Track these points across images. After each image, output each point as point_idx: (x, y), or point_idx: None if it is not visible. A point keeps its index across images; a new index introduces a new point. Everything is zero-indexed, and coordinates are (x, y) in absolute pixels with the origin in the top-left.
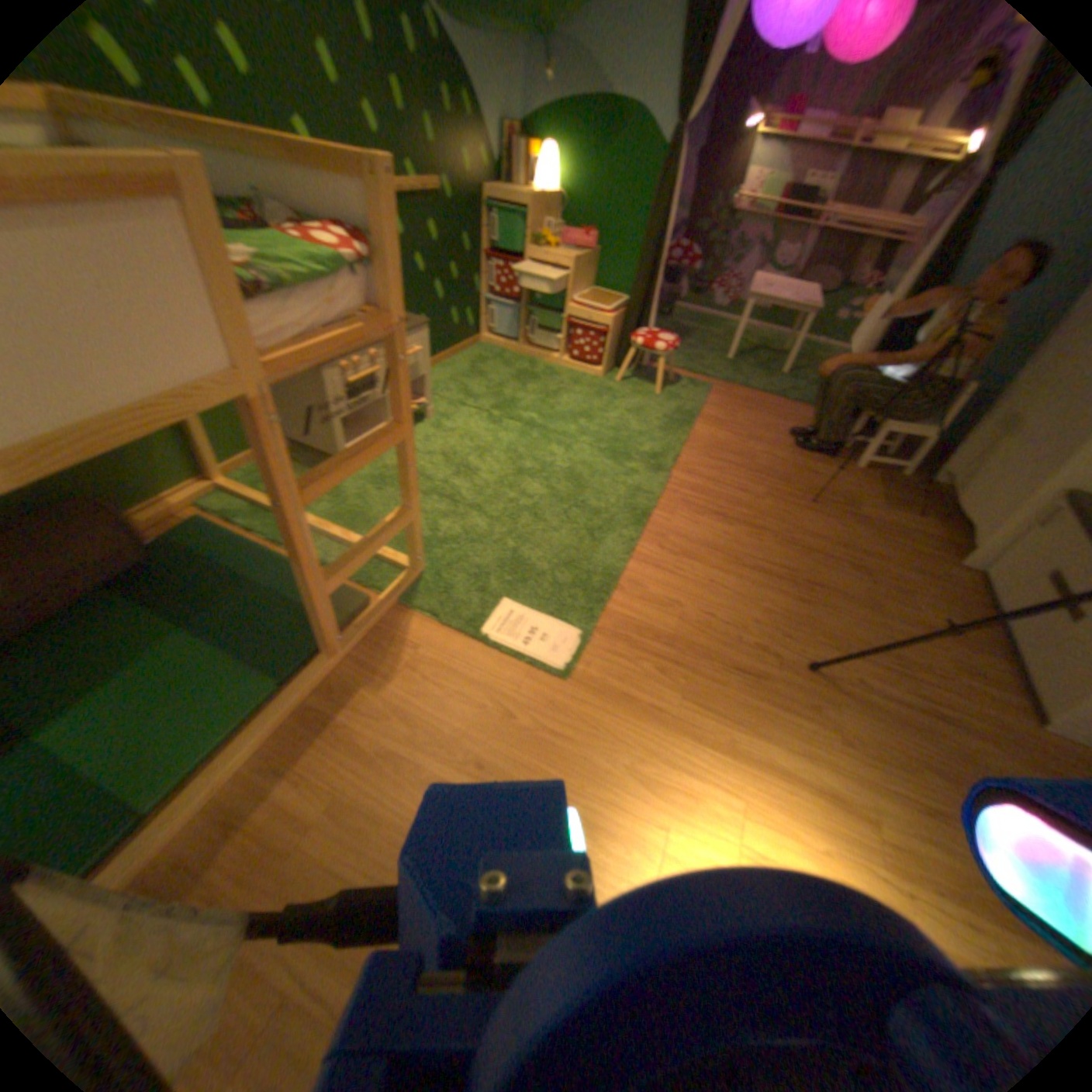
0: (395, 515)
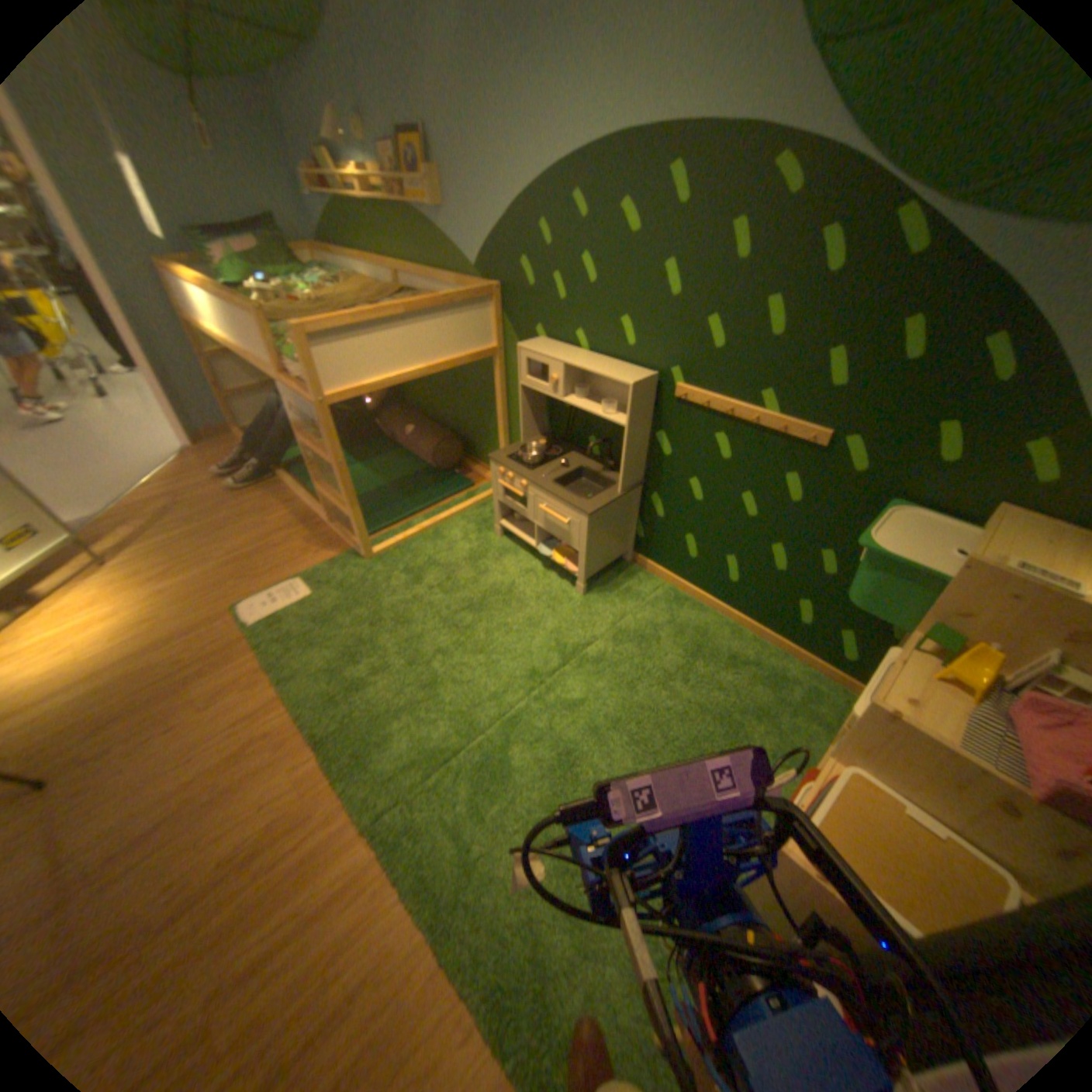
0: (346, 509)
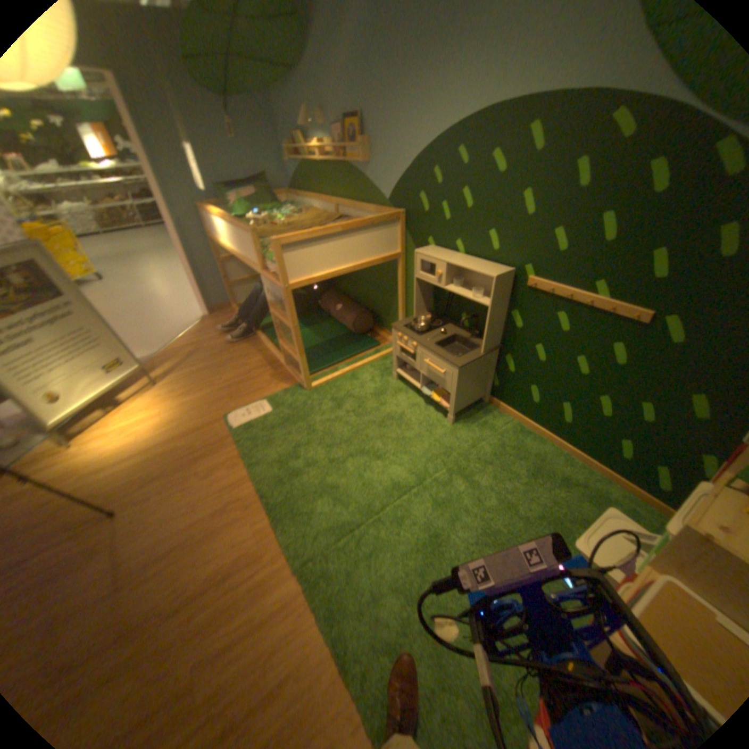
0: (297, 357)
